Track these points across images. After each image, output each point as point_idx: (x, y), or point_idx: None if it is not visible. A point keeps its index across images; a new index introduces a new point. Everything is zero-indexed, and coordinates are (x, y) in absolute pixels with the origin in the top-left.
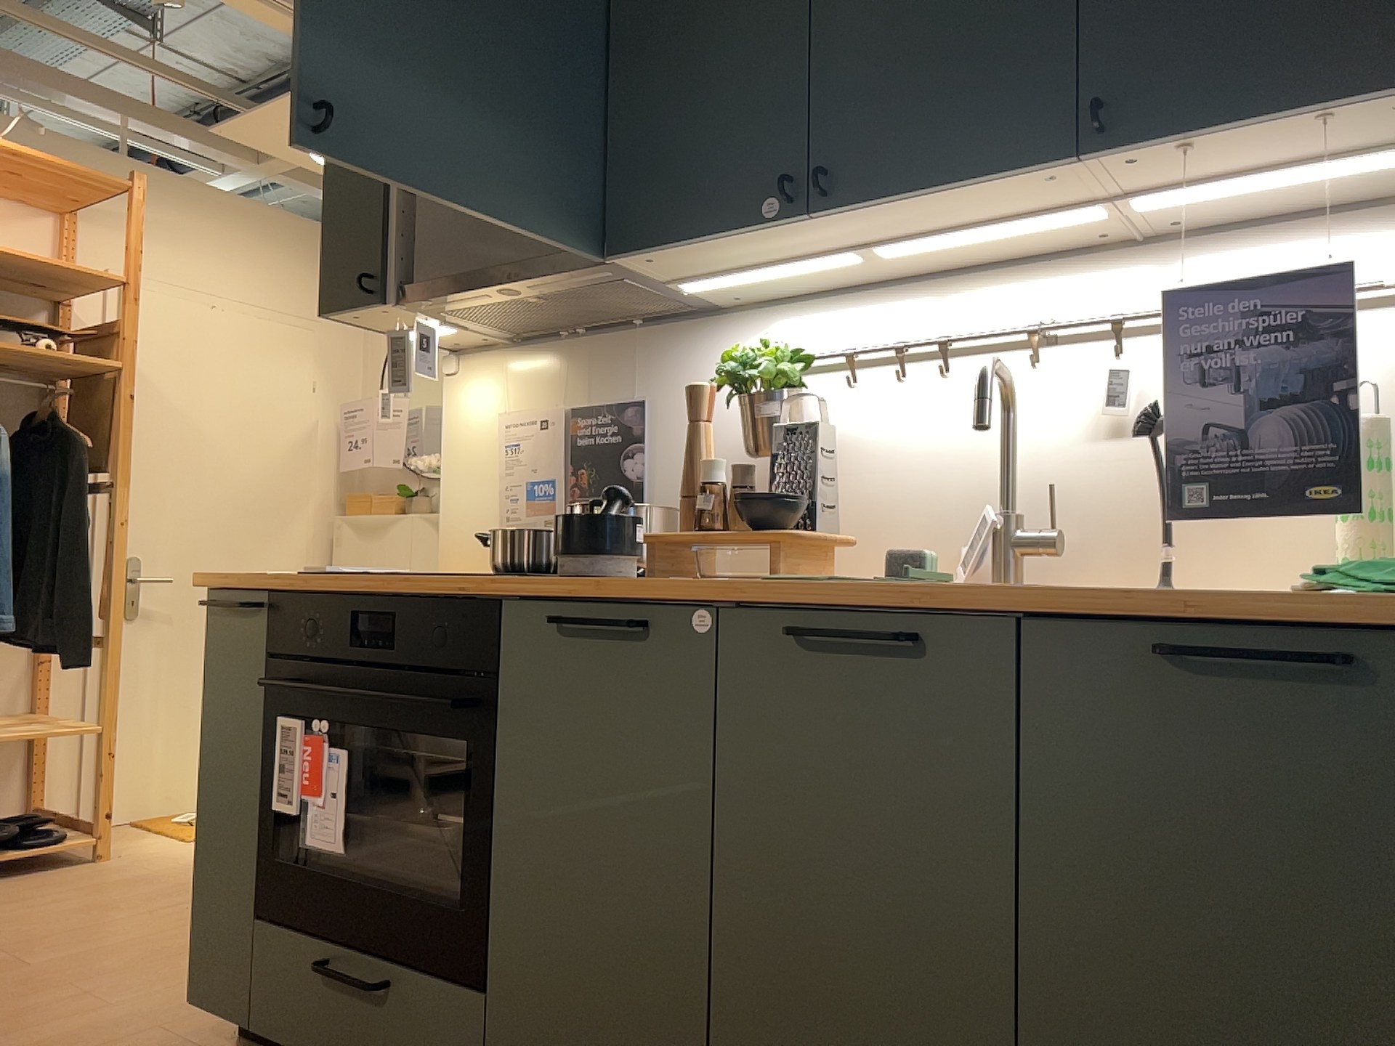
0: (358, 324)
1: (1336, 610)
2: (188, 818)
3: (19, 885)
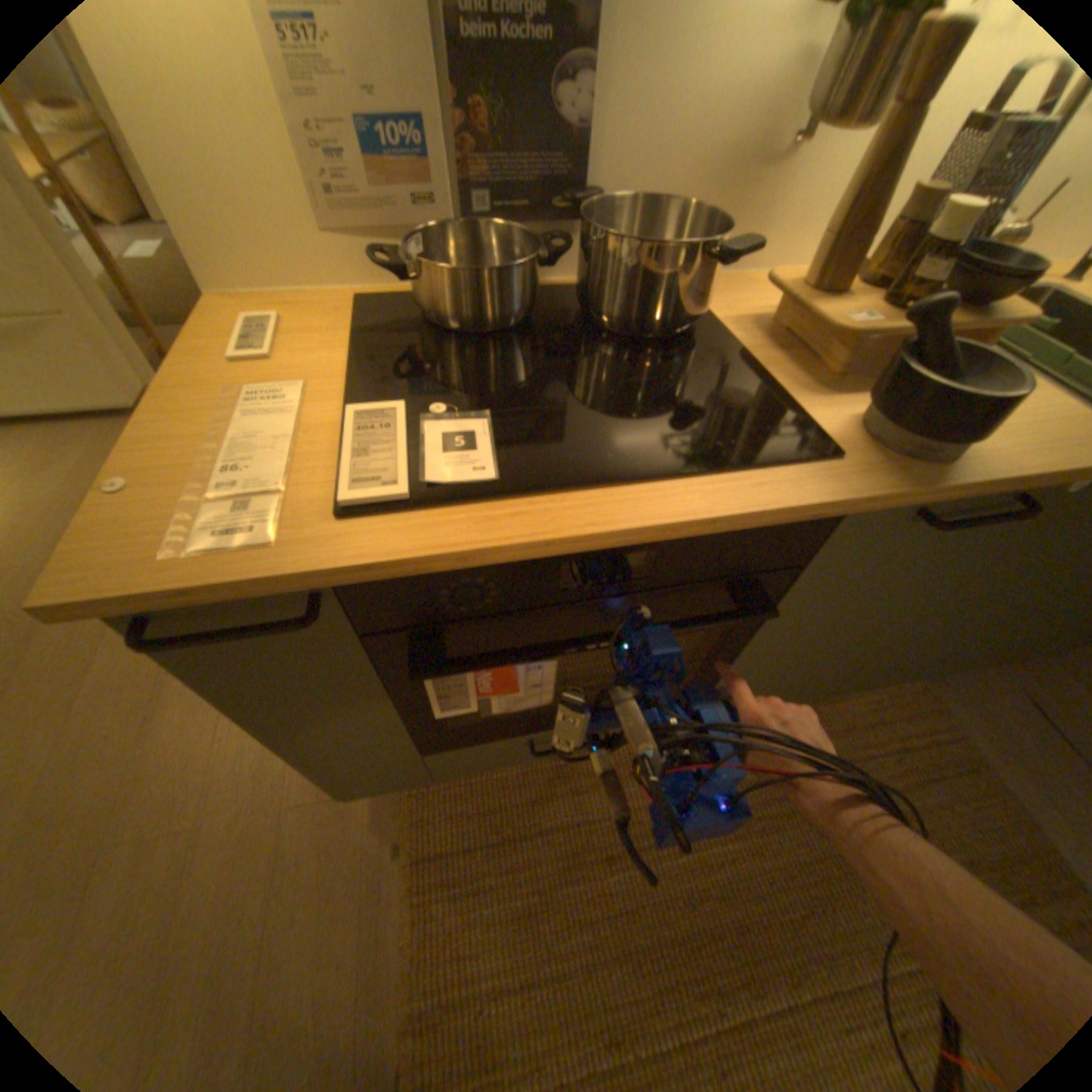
0: None
1: None
2: None
3: None
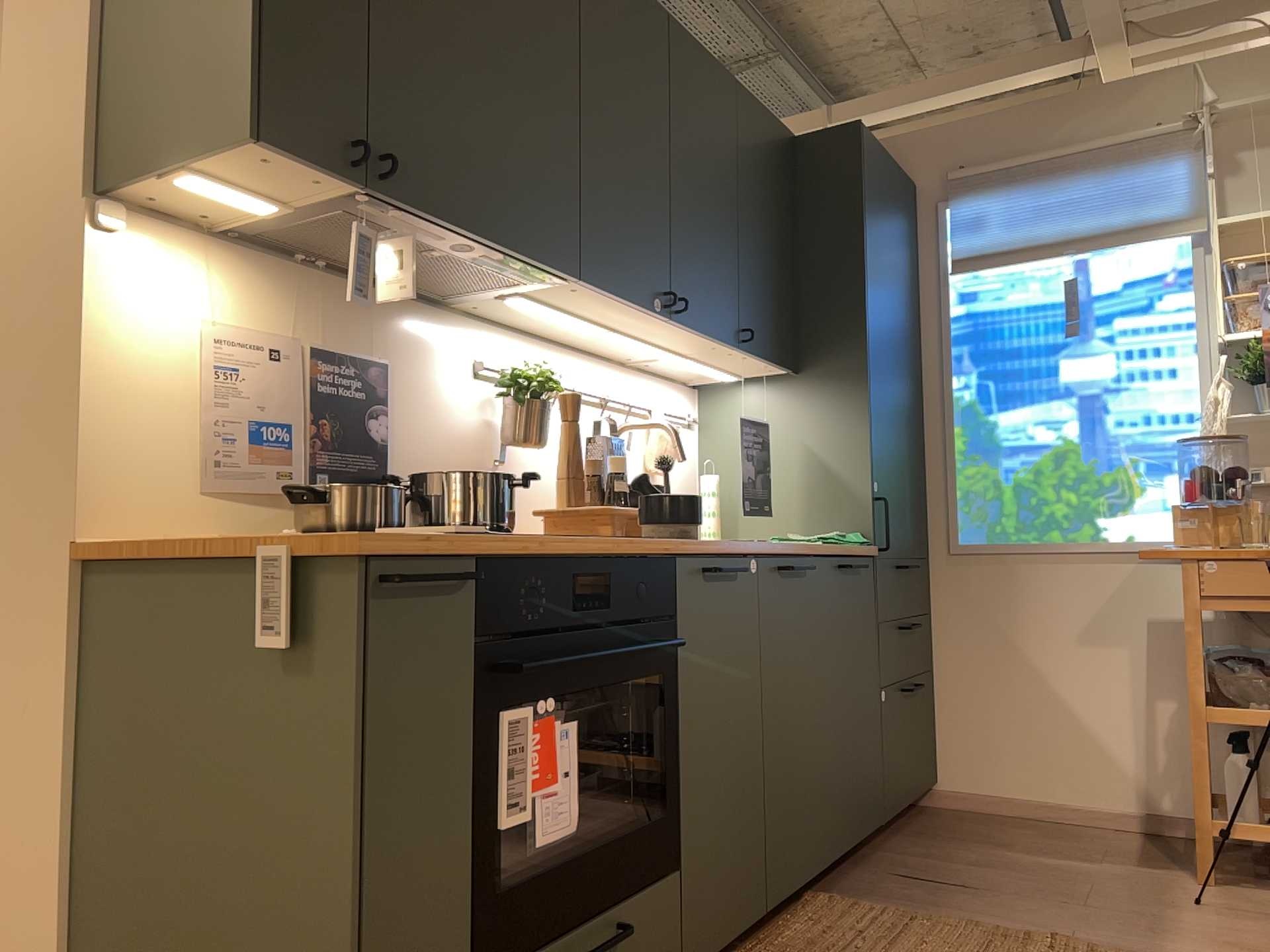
0: (230, 157)
1: (855, 550)
2: None
3: None
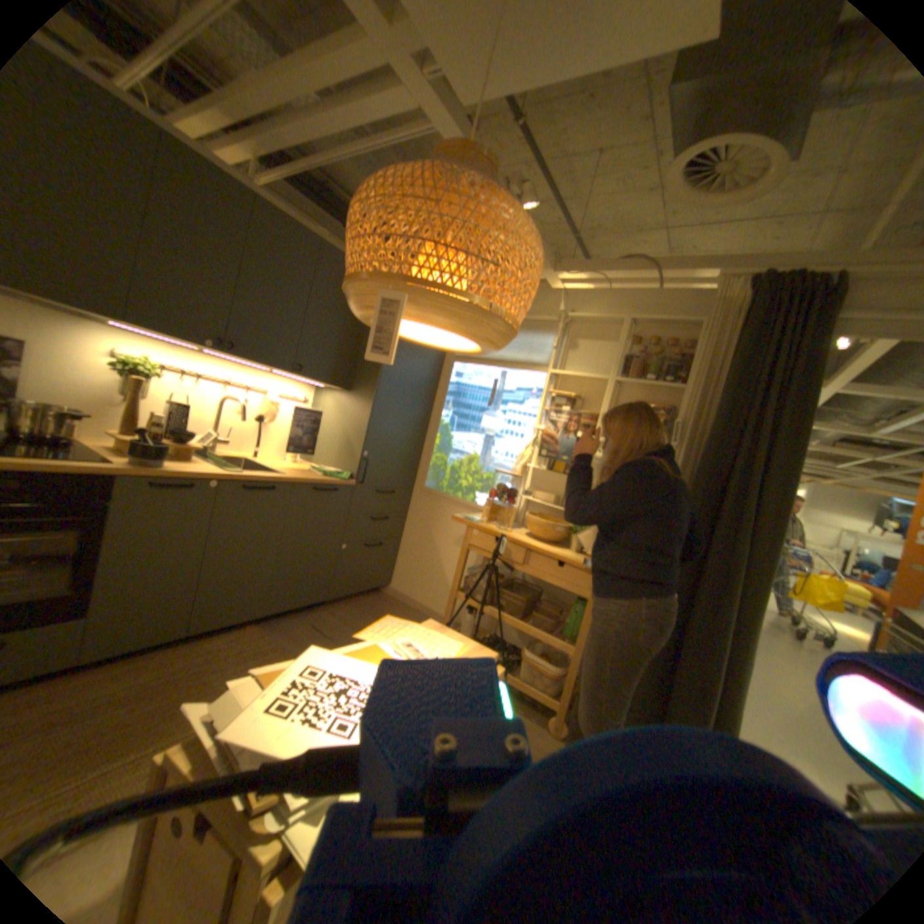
0: None
1: (333, 480)
2: None
3: None
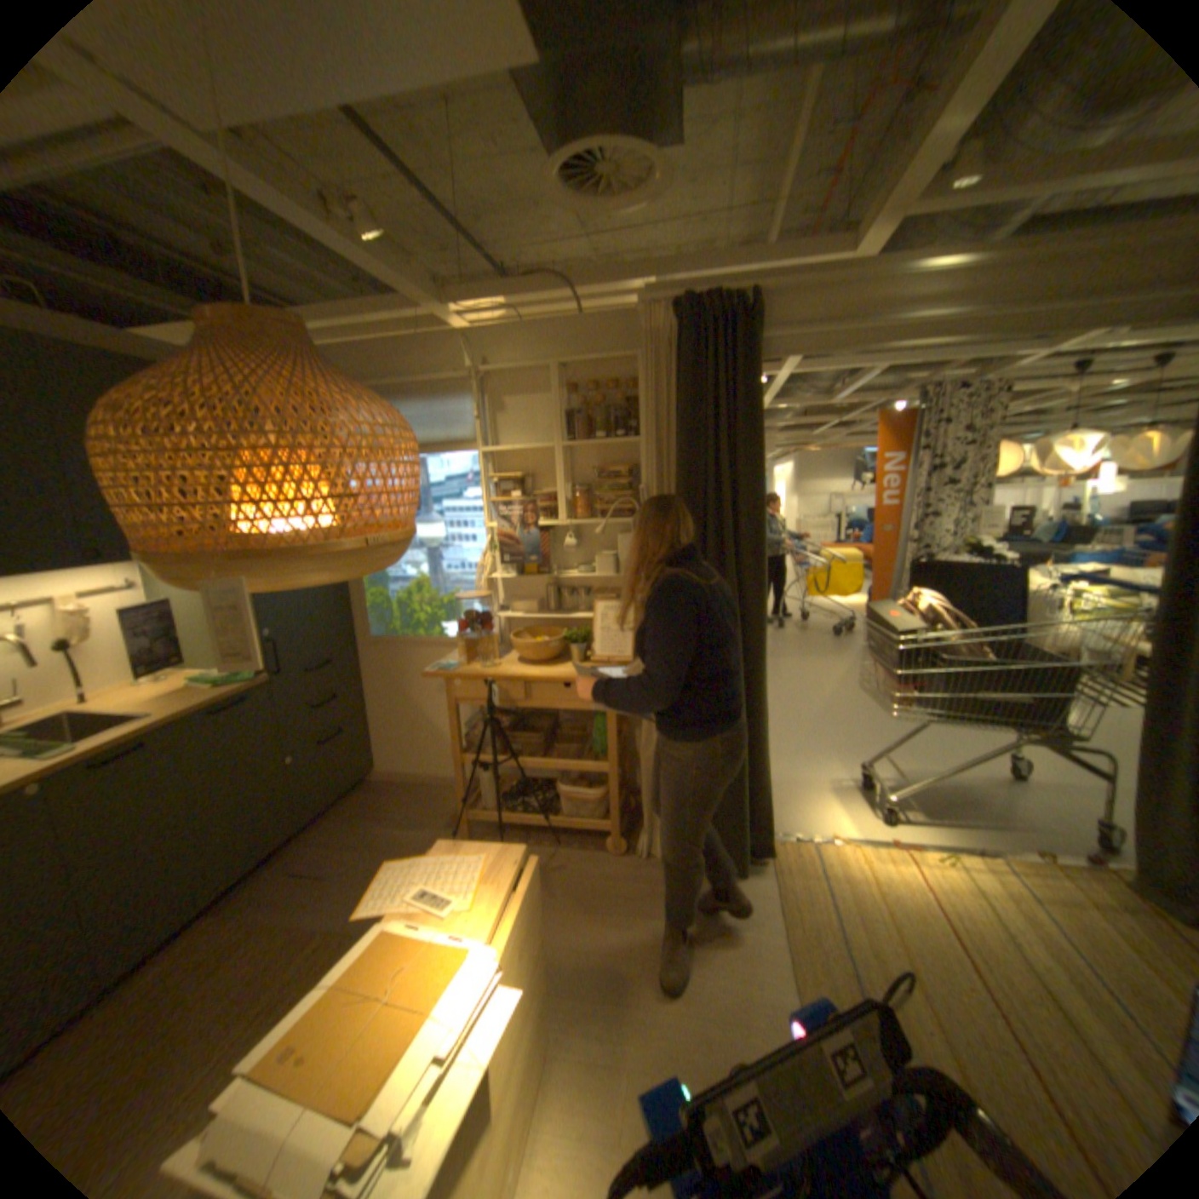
0: None
1: (233, 693)
2: None
3: None
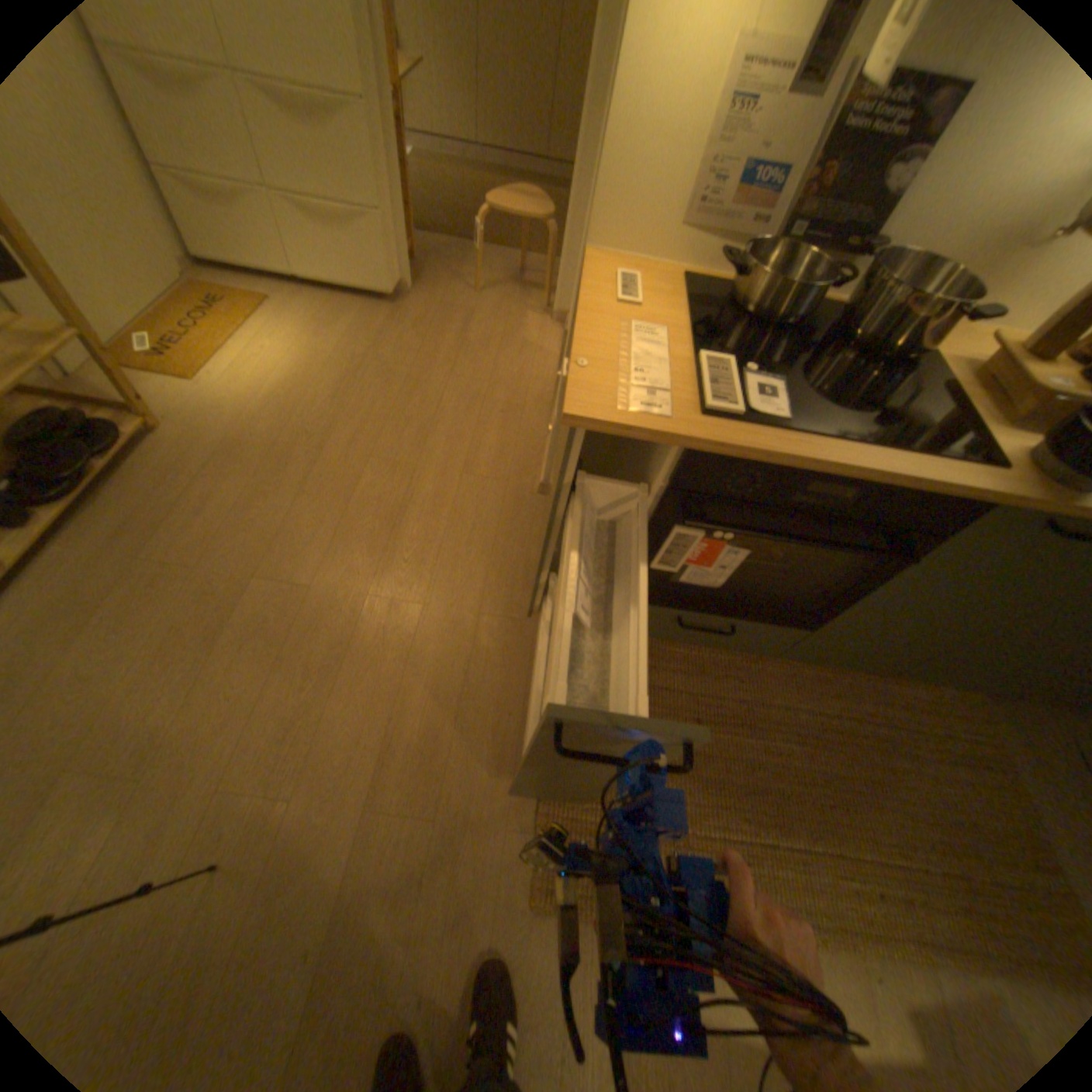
0: None
1: None
2: (141, 343)
3: (133, 486)
